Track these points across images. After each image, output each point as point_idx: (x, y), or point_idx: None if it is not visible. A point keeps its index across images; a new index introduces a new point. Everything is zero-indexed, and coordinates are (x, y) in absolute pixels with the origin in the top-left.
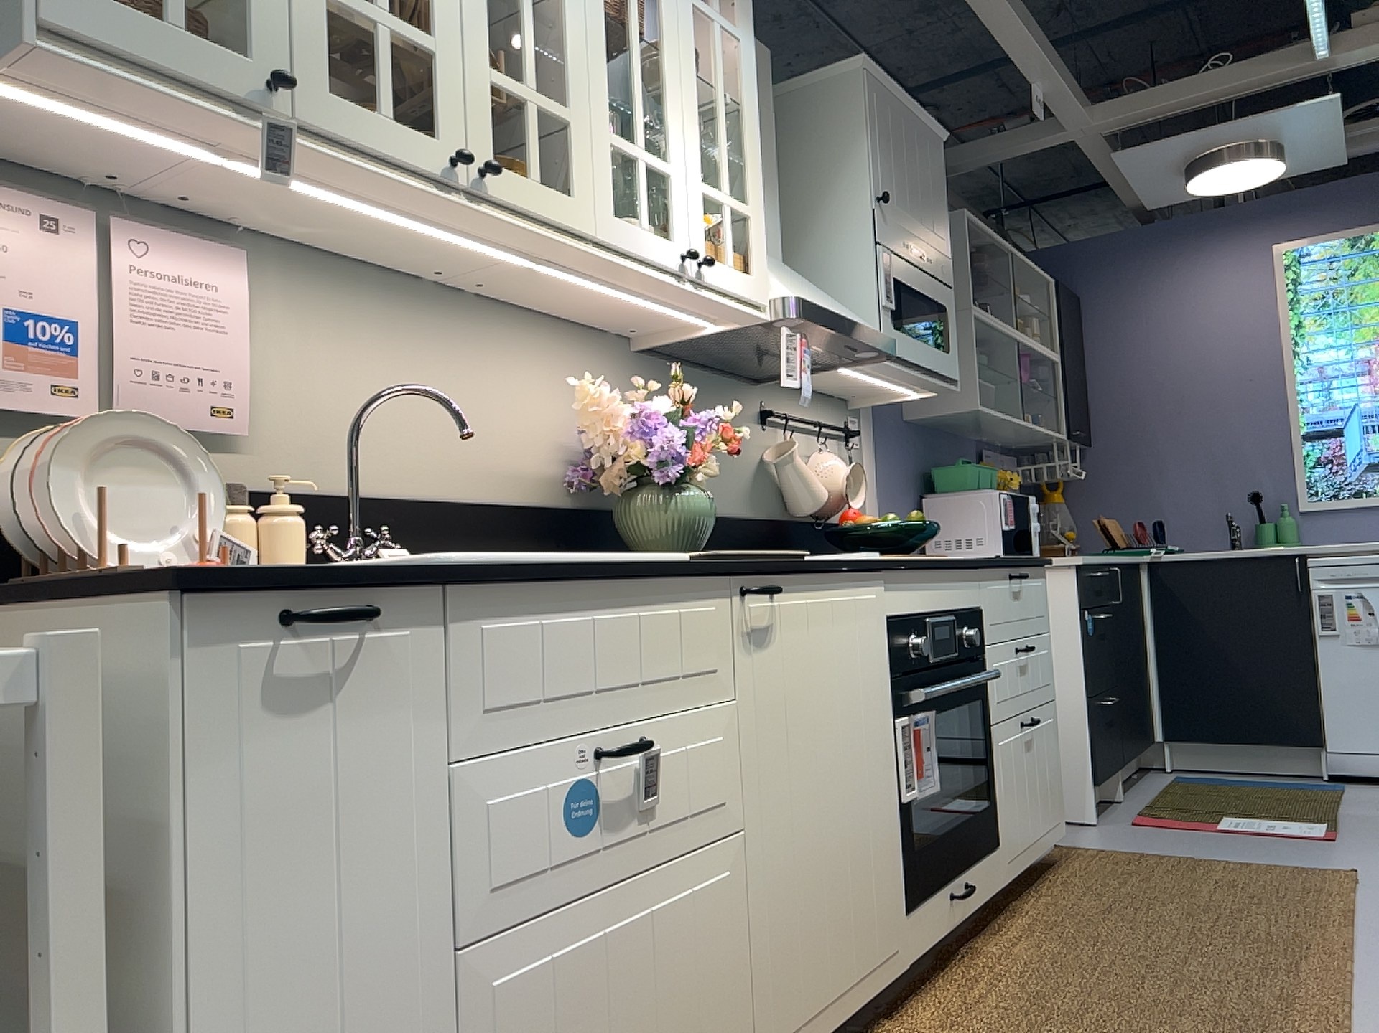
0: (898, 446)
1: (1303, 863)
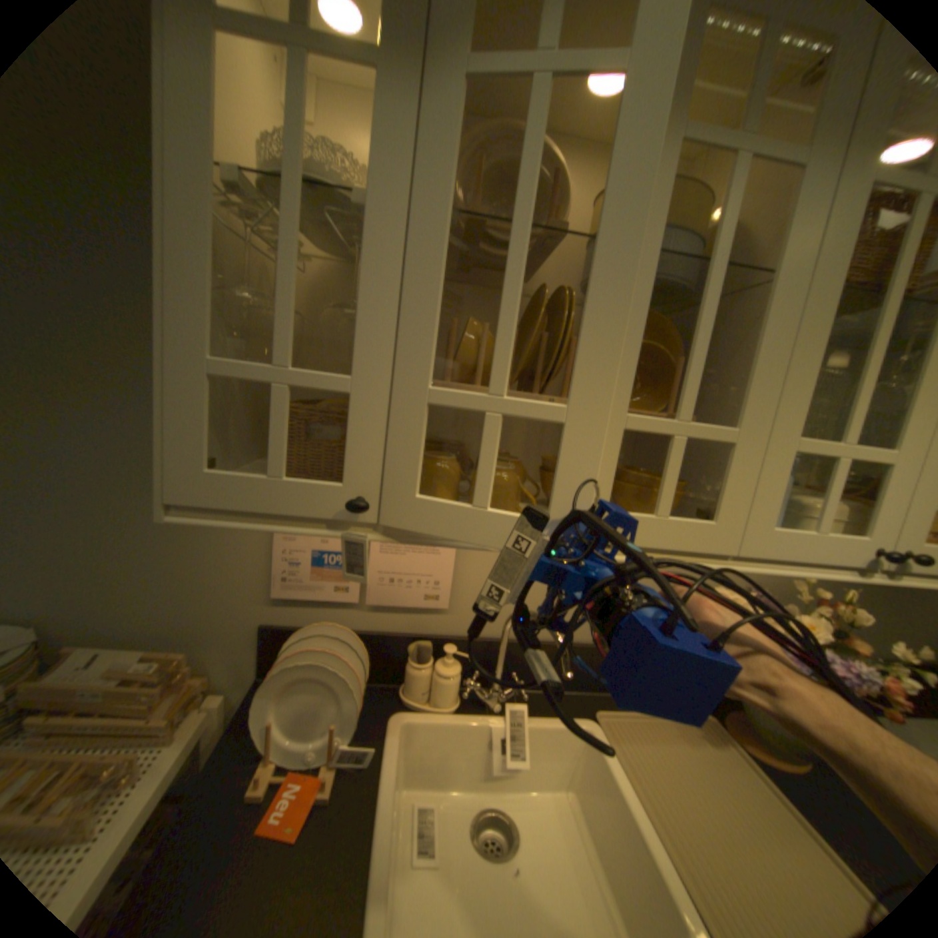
0: None
1: None
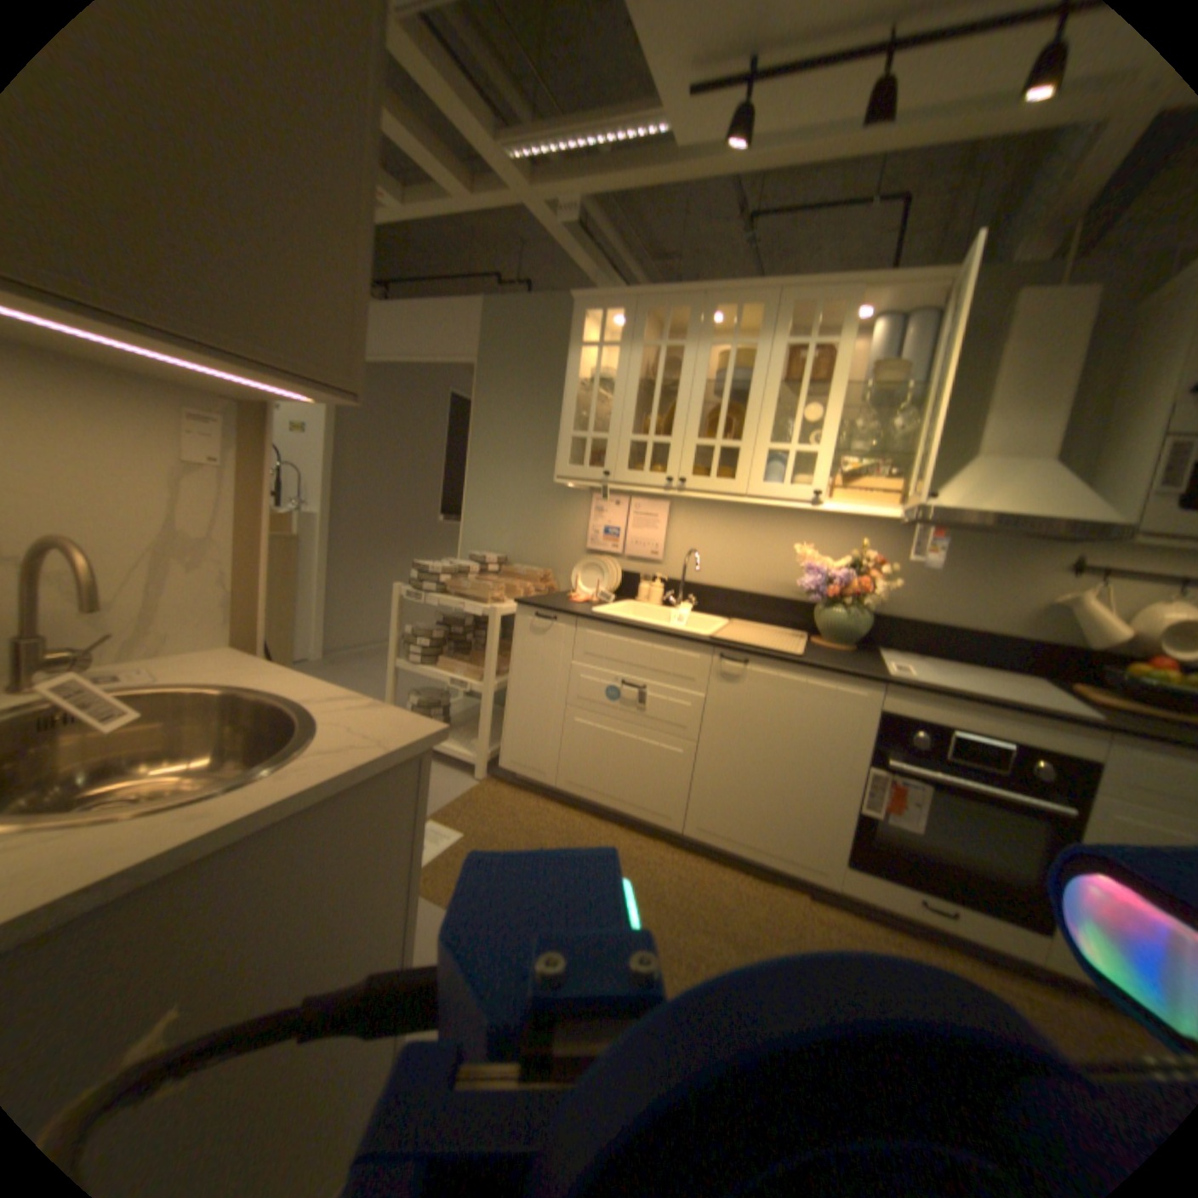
0: None
1: None
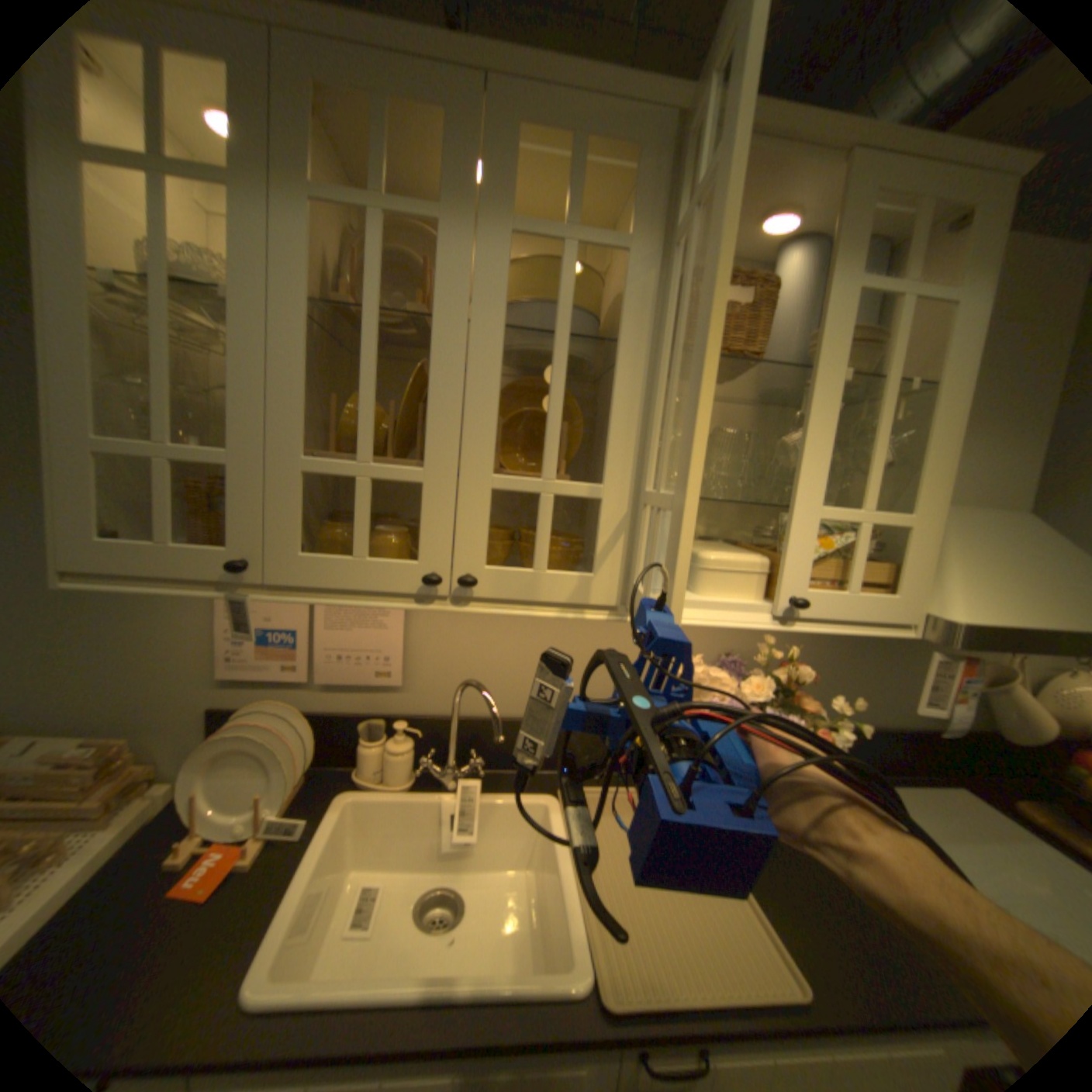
0: None
1: None
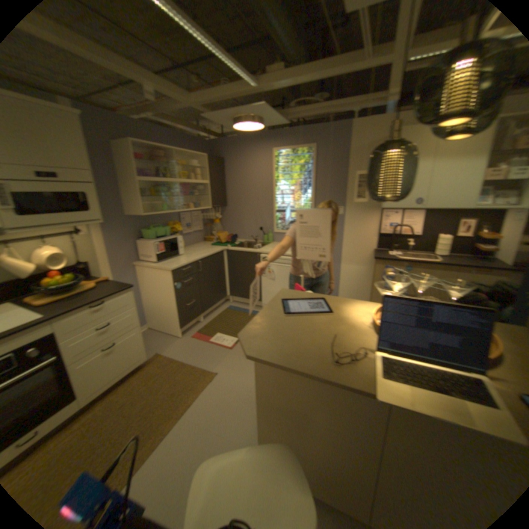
0: (119, 226)
1: (209, 368)
